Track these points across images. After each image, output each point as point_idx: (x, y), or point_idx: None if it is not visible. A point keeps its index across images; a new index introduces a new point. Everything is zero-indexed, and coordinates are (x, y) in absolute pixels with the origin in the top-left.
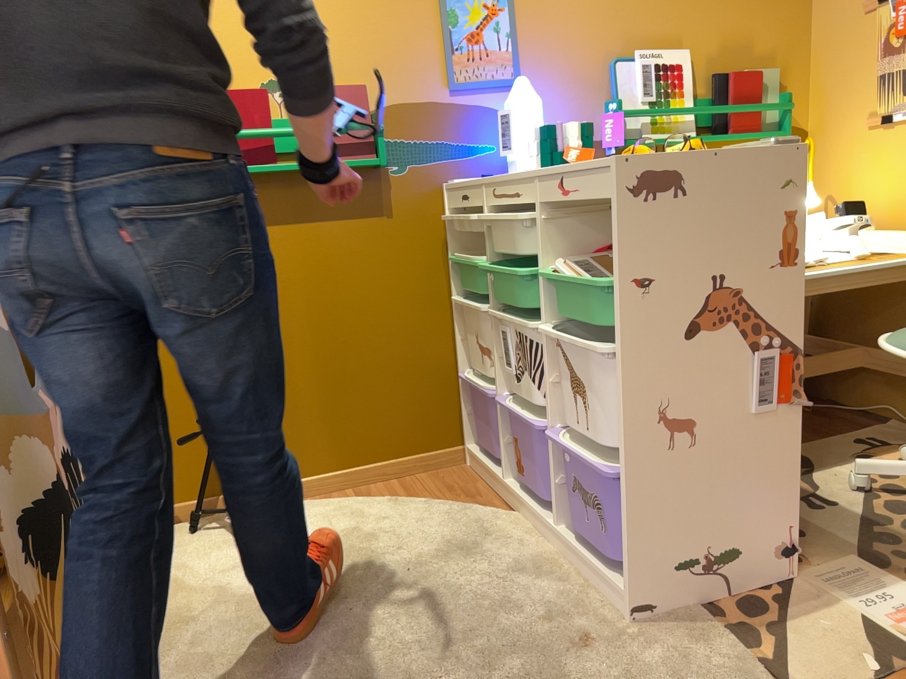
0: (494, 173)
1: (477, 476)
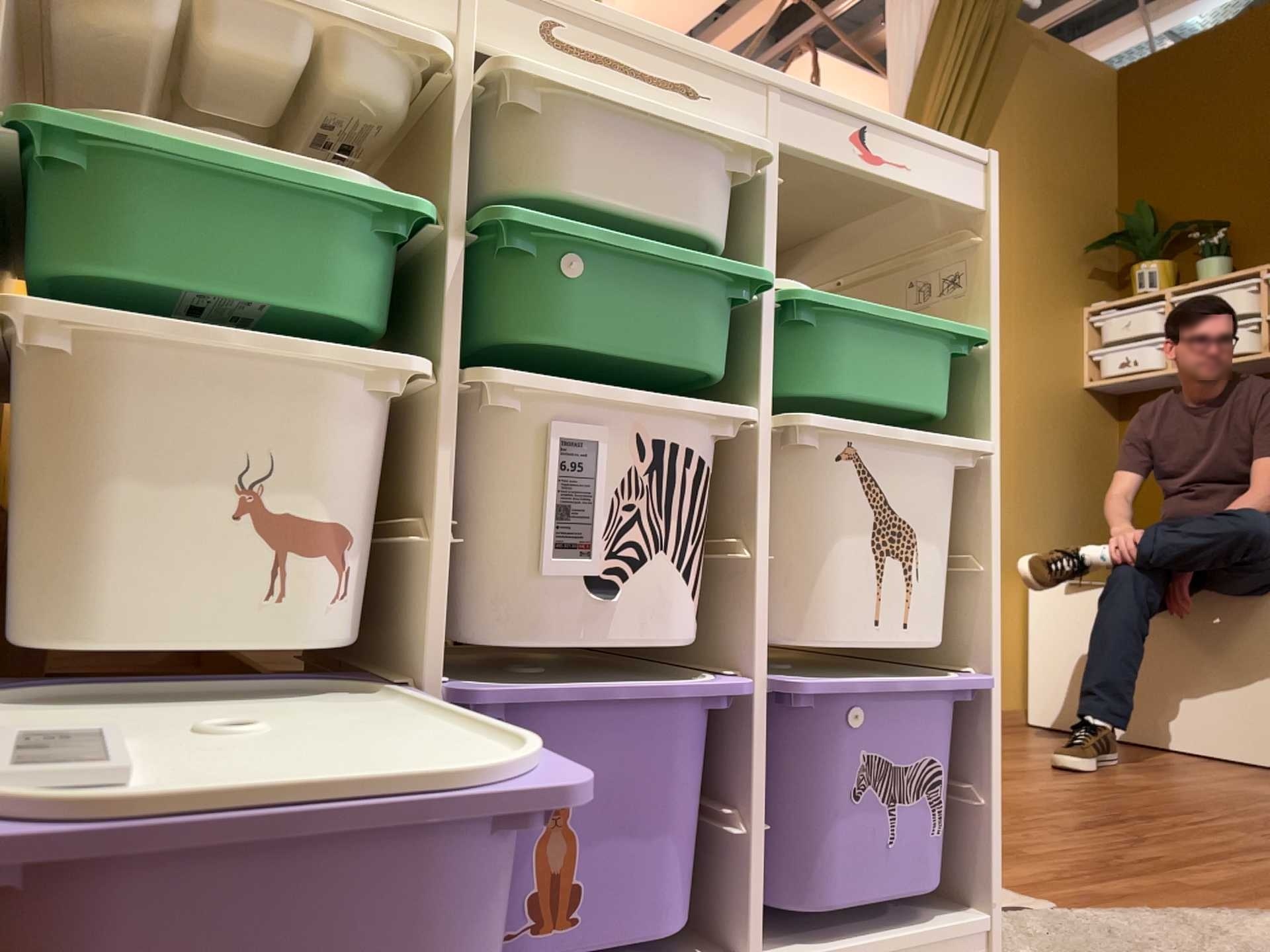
0: None
1: None
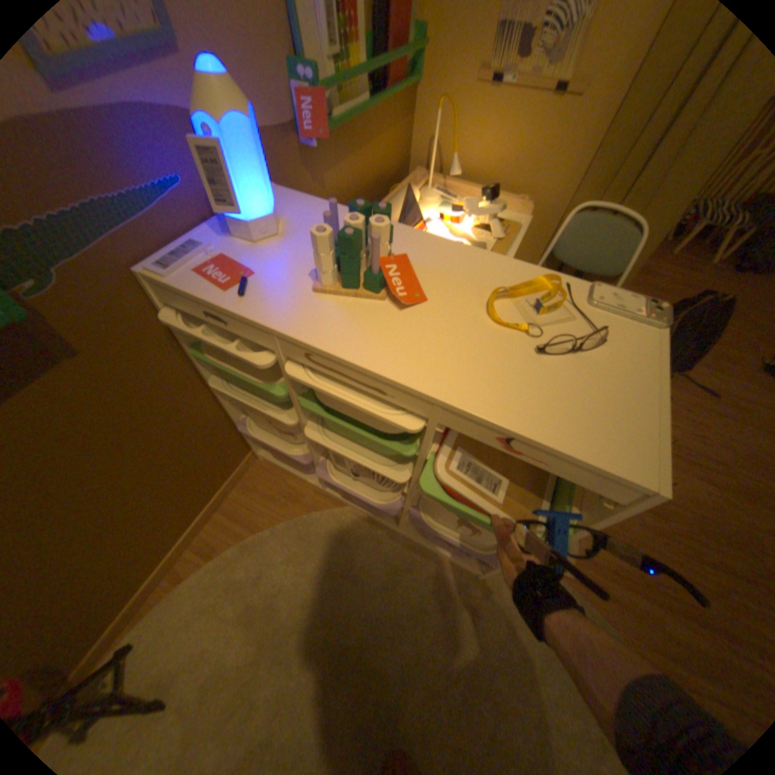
0: (193, 218)
1: (281, 472)
